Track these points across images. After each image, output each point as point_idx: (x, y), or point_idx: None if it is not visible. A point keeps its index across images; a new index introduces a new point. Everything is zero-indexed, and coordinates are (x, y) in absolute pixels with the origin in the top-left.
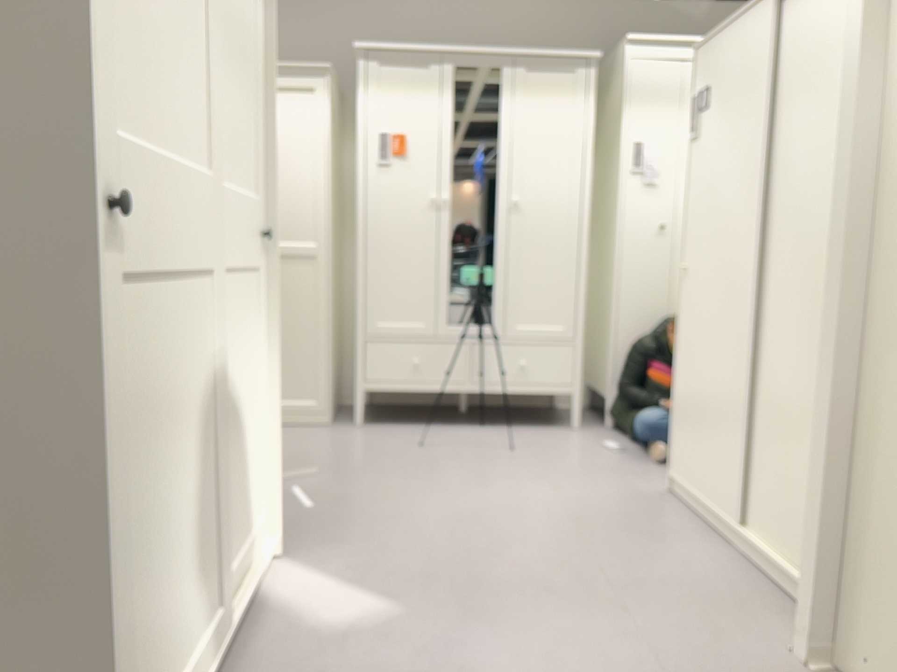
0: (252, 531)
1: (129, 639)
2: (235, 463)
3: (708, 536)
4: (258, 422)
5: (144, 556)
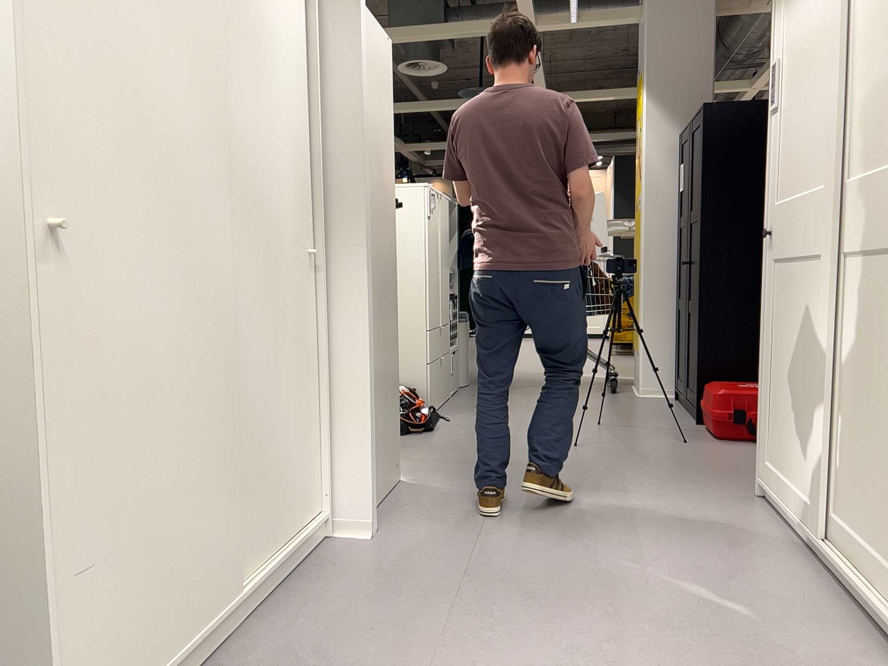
0: None
1: (770, 411)
2: (866, 446)
3: (226, 663)
4: None
5: (777, 386)
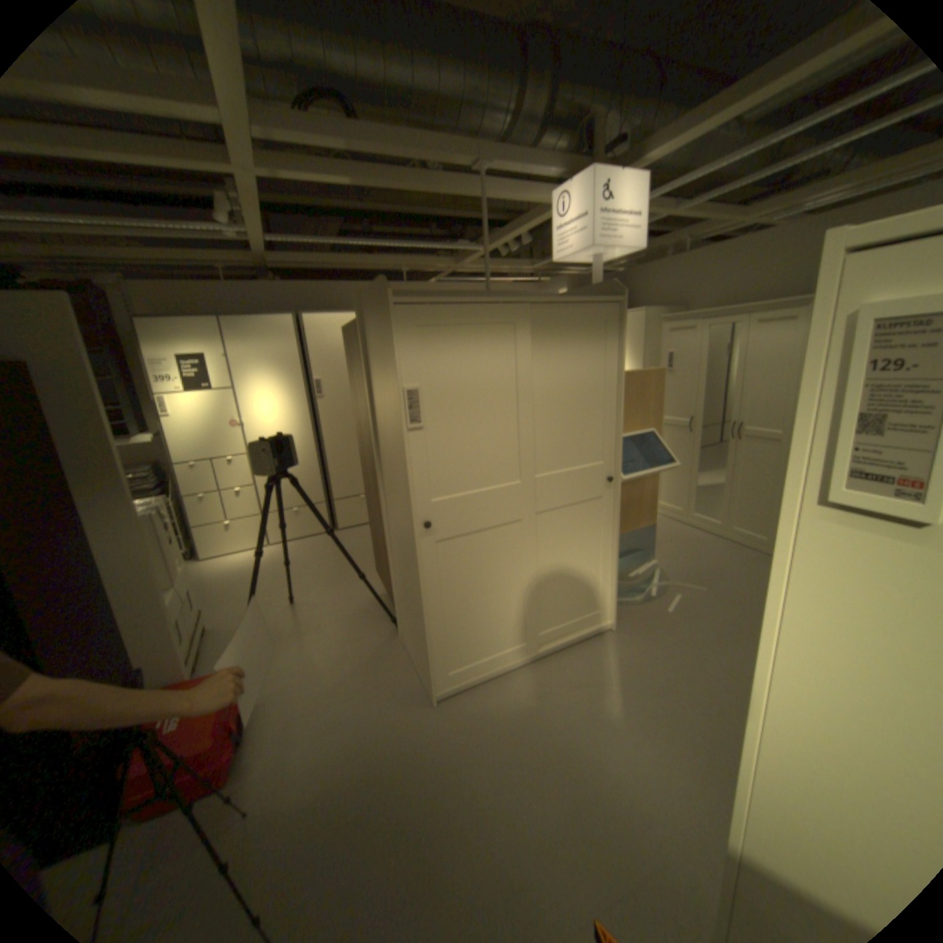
0: (589, 614)
1: (454, 638)
2: (568, 586)
3: None
4: (601, 567)
5: (465, 617)
